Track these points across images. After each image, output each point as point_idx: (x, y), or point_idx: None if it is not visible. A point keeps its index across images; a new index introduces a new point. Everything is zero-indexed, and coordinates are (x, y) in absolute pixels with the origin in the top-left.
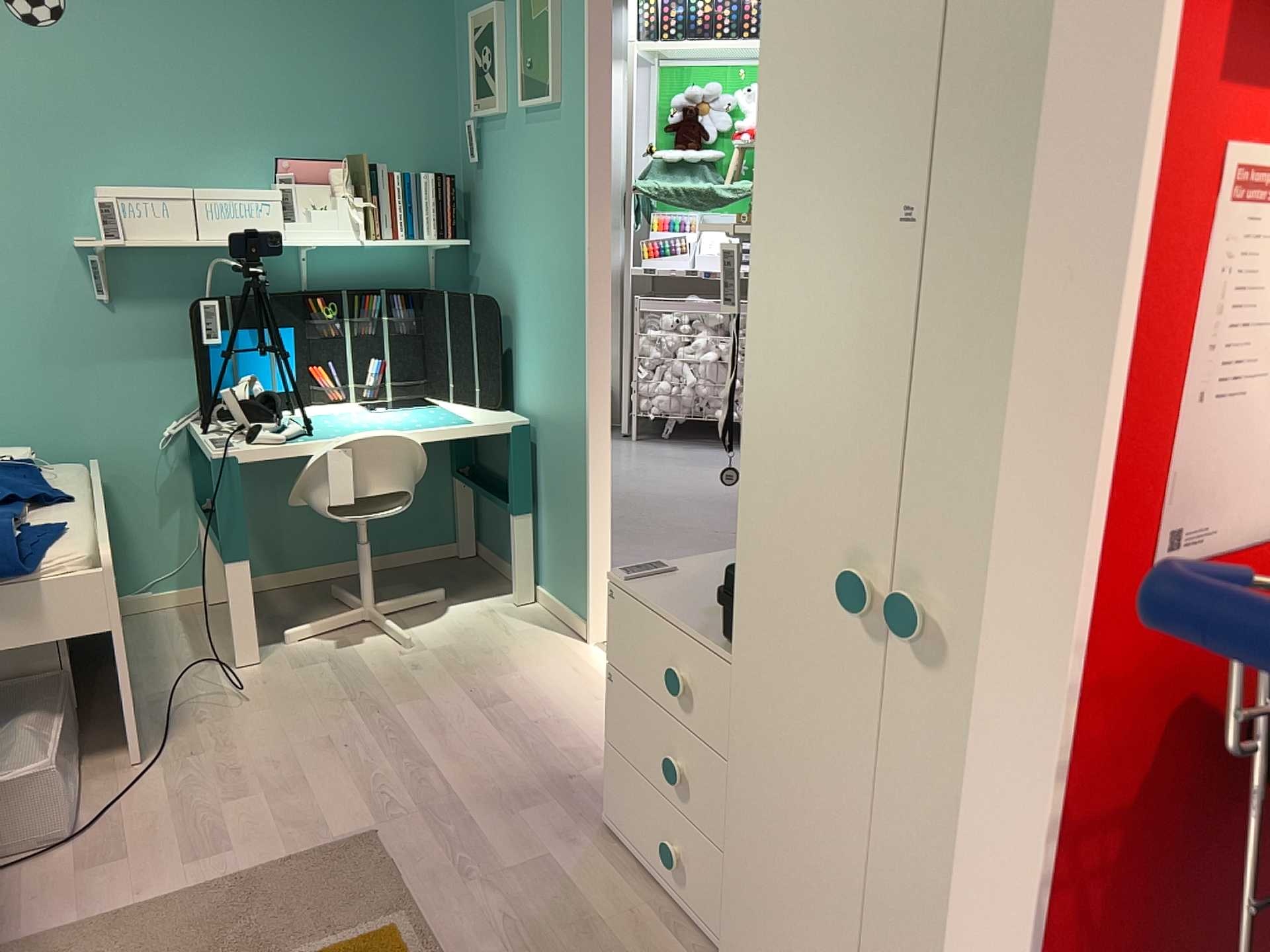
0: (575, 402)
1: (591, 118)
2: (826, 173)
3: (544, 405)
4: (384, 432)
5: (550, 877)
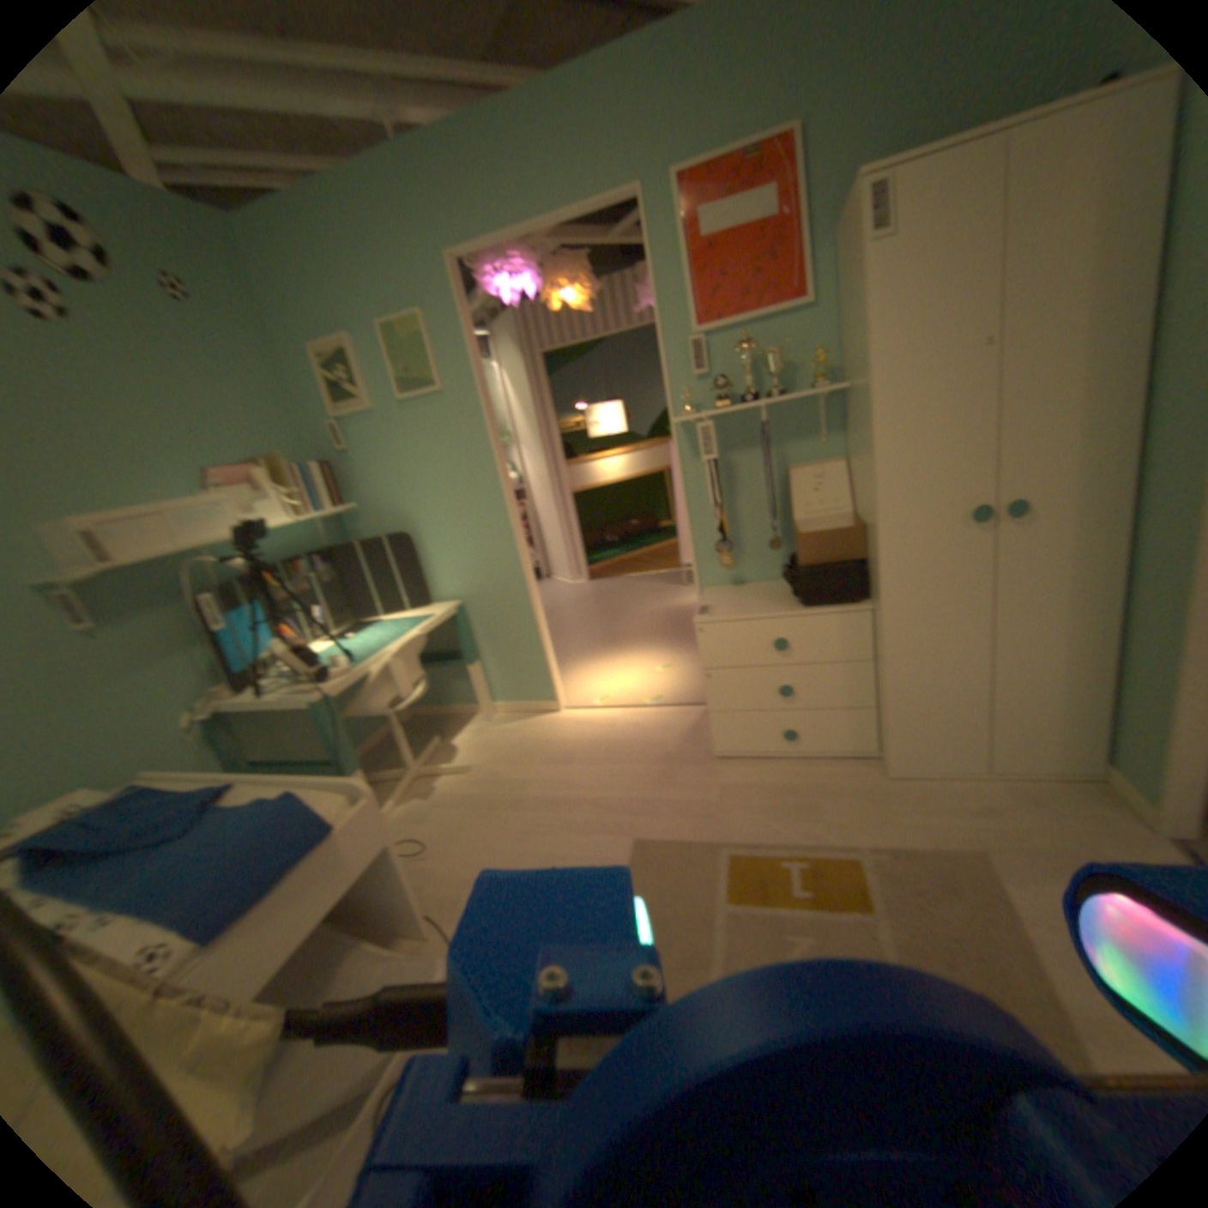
0: (508, 574)
1: (483, 395)
2: (926, 342)
3: (472, 589)
4: (400, 640)
5: (735, 789)
